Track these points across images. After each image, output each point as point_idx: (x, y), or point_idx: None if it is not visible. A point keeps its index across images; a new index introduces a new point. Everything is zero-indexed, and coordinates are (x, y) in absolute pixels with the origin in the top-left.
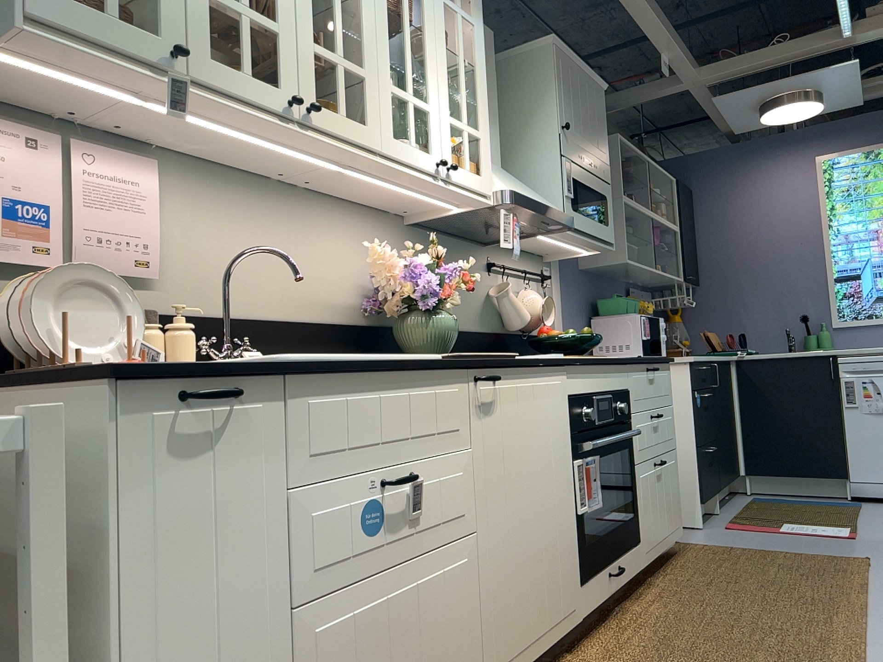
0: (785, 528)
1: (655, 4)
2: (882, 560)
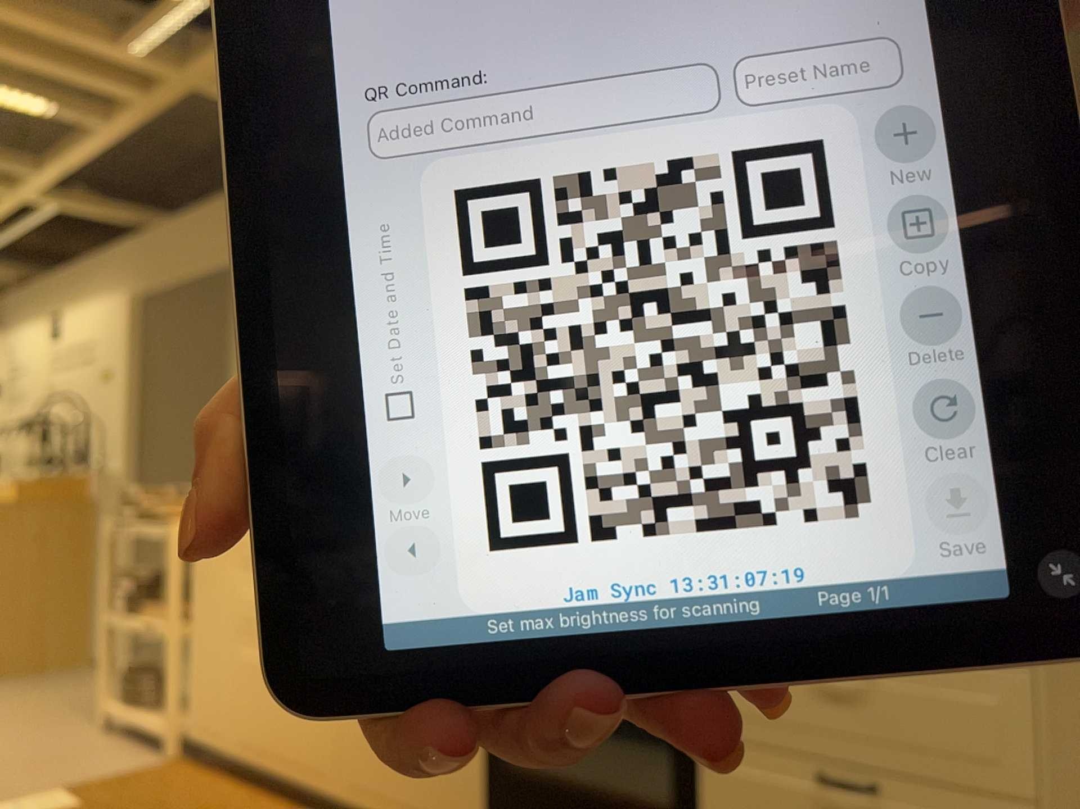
0: None
1: None
2: None
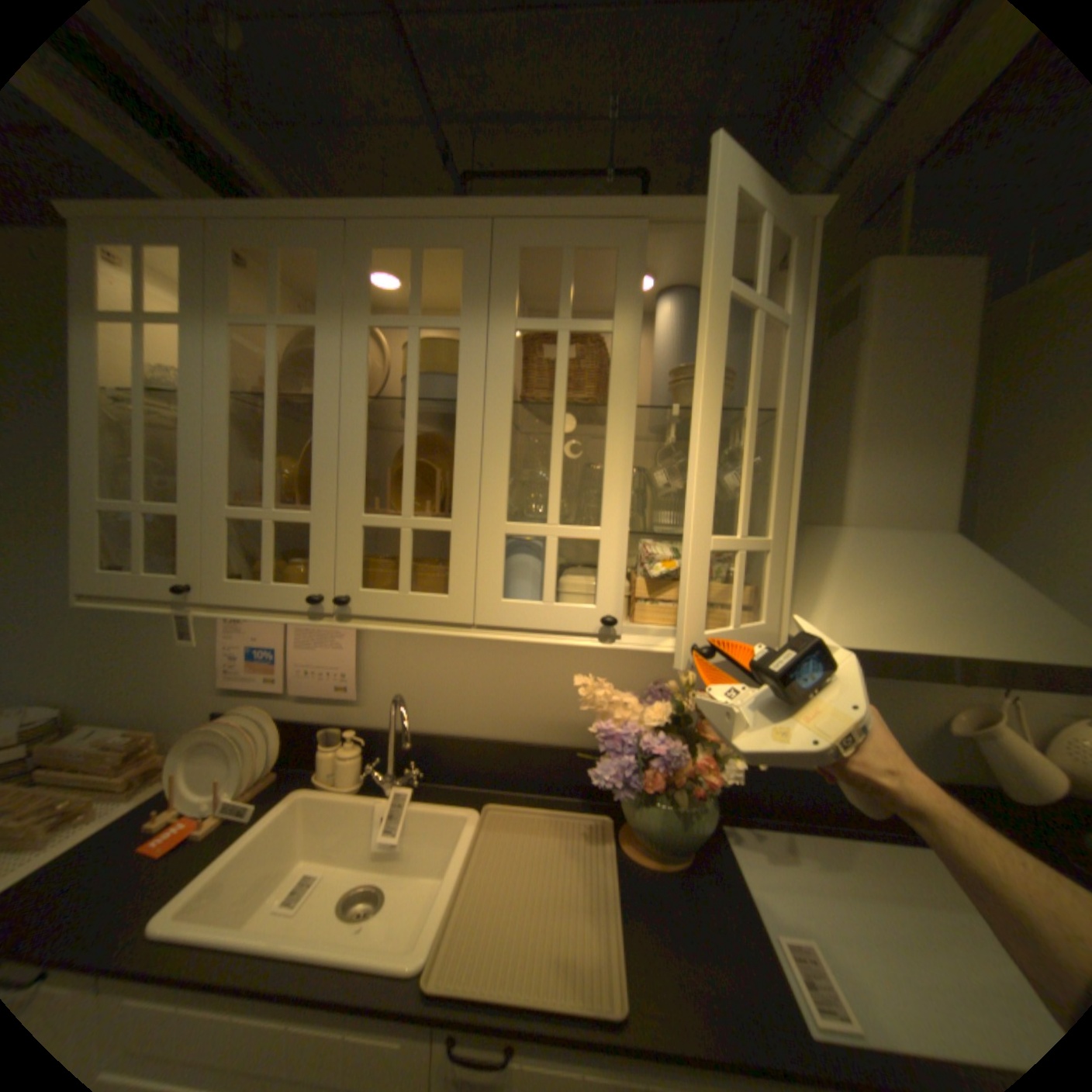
0: None
1: None
2: None
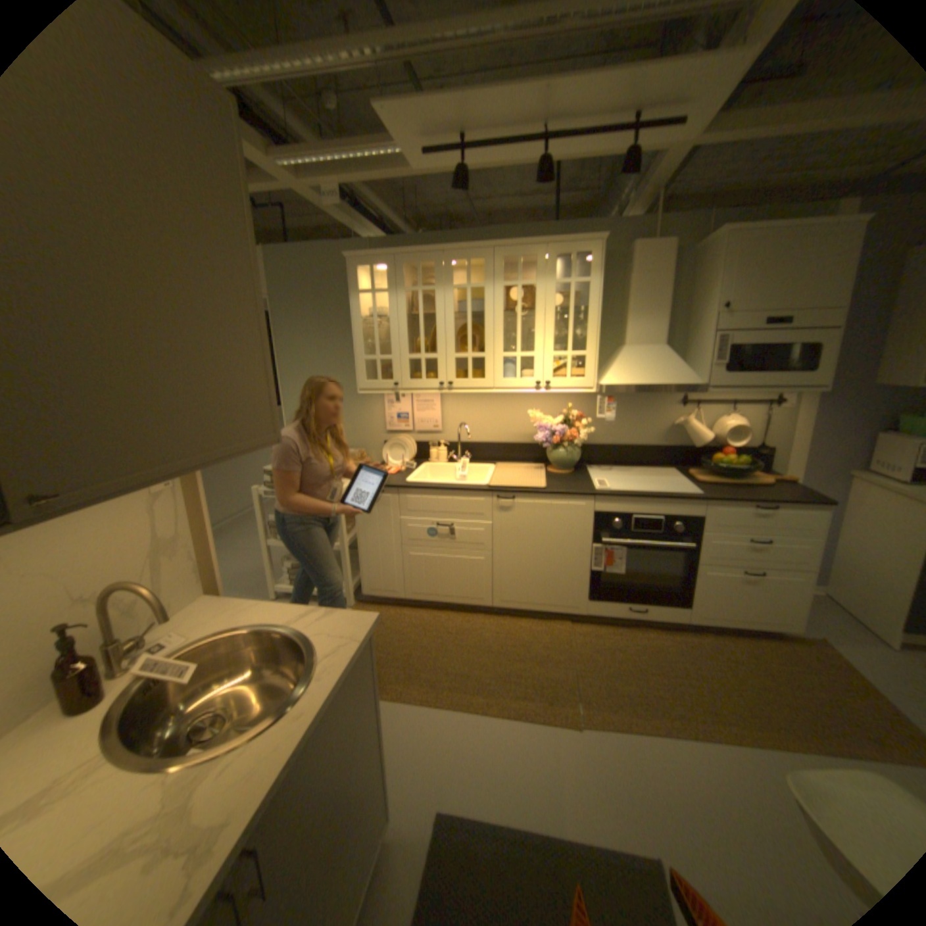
0: None
1: None
2: None
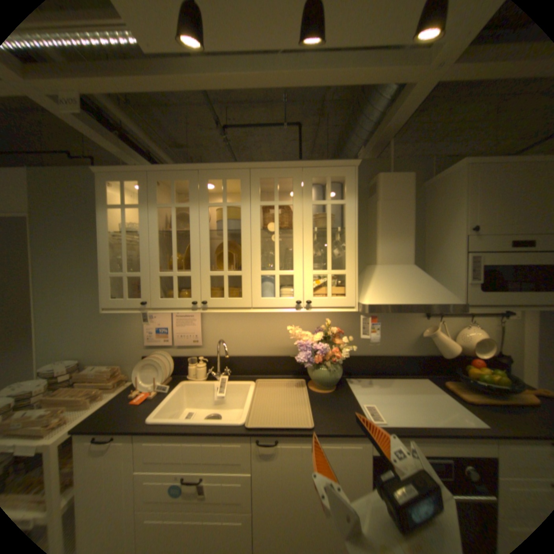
0: None
1: None
2: None
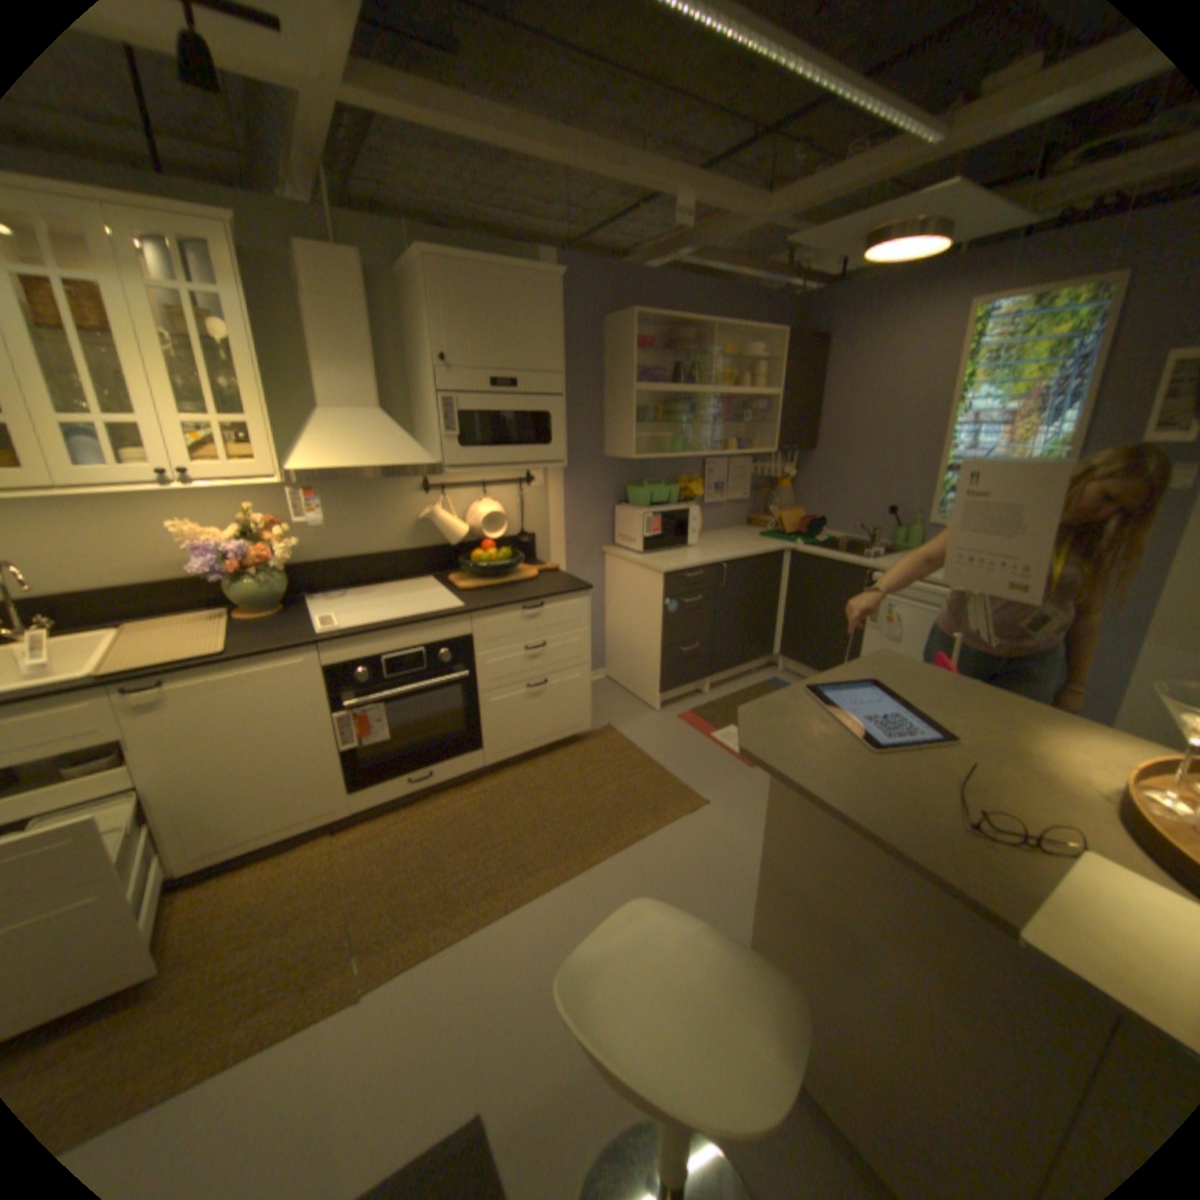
0: (718, 735)
1: (610, 143)
2: (717, 809)
